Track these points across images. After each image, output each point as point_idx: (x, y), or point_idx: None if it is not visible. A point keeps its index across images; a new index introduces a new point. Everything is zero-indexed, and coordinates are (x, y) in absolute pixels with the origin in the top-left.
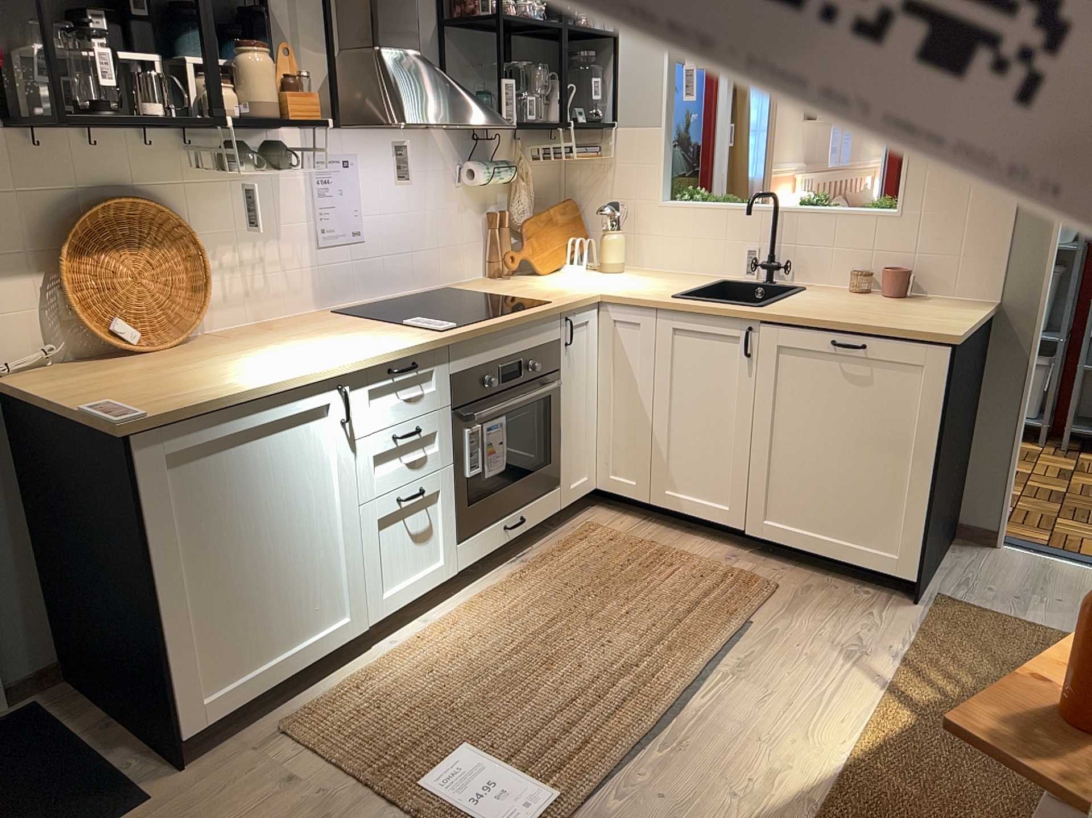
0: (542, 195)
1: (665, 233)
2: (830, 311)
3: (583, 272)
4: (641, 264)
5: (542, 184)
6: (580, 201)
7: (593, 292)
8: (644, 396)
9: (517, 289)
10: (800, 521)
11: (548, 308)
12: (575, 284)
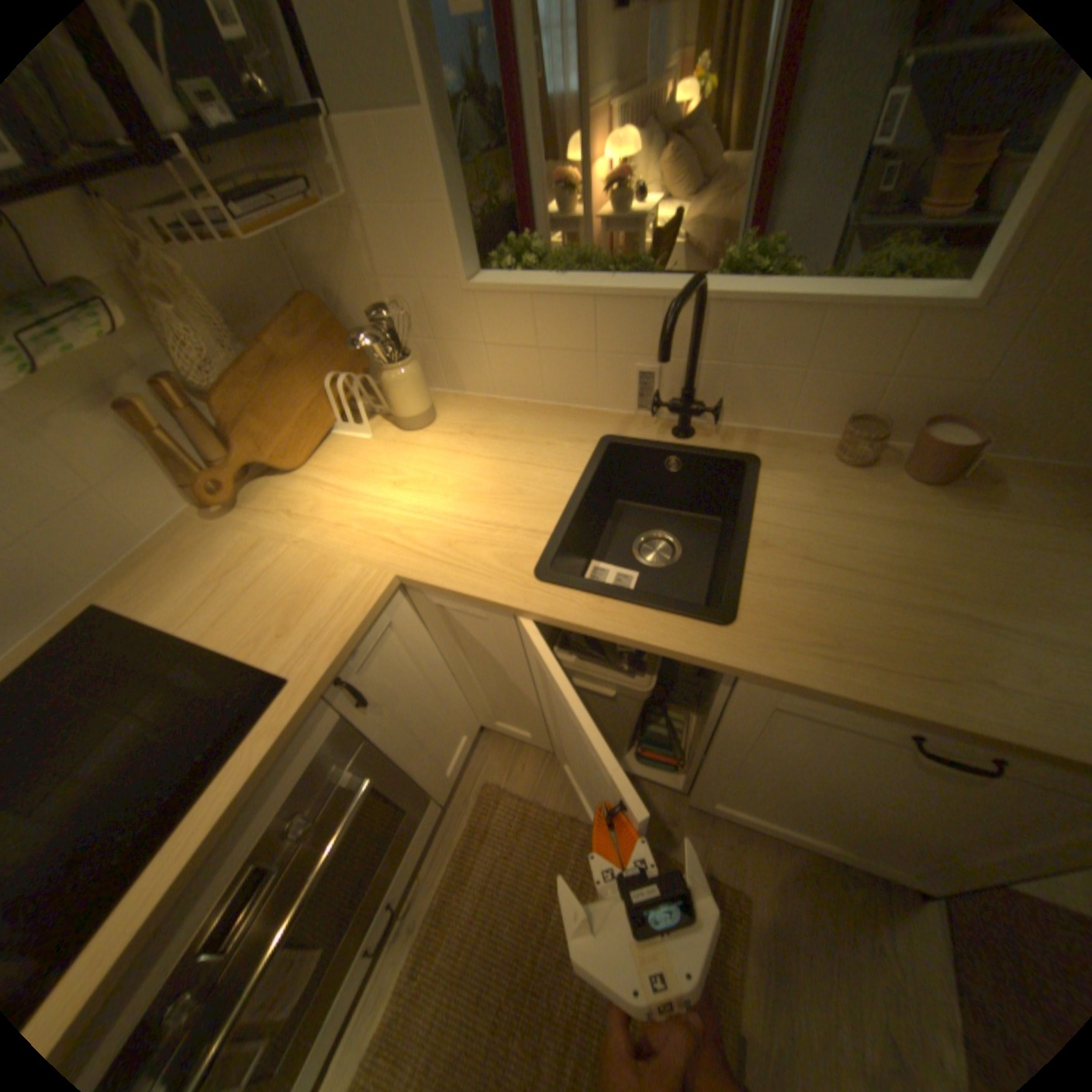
0: (245, 293)
1: (484, 338)
2: (877, 626)
3: (367, 432)
4: (457, 386)
5: (232, 270)
6: (325, 283)
7: (377, 569)
8: (516, 683)
9: (232, 570)
10: (765, 817)
11: (268, 741)
12: (348, 513)
